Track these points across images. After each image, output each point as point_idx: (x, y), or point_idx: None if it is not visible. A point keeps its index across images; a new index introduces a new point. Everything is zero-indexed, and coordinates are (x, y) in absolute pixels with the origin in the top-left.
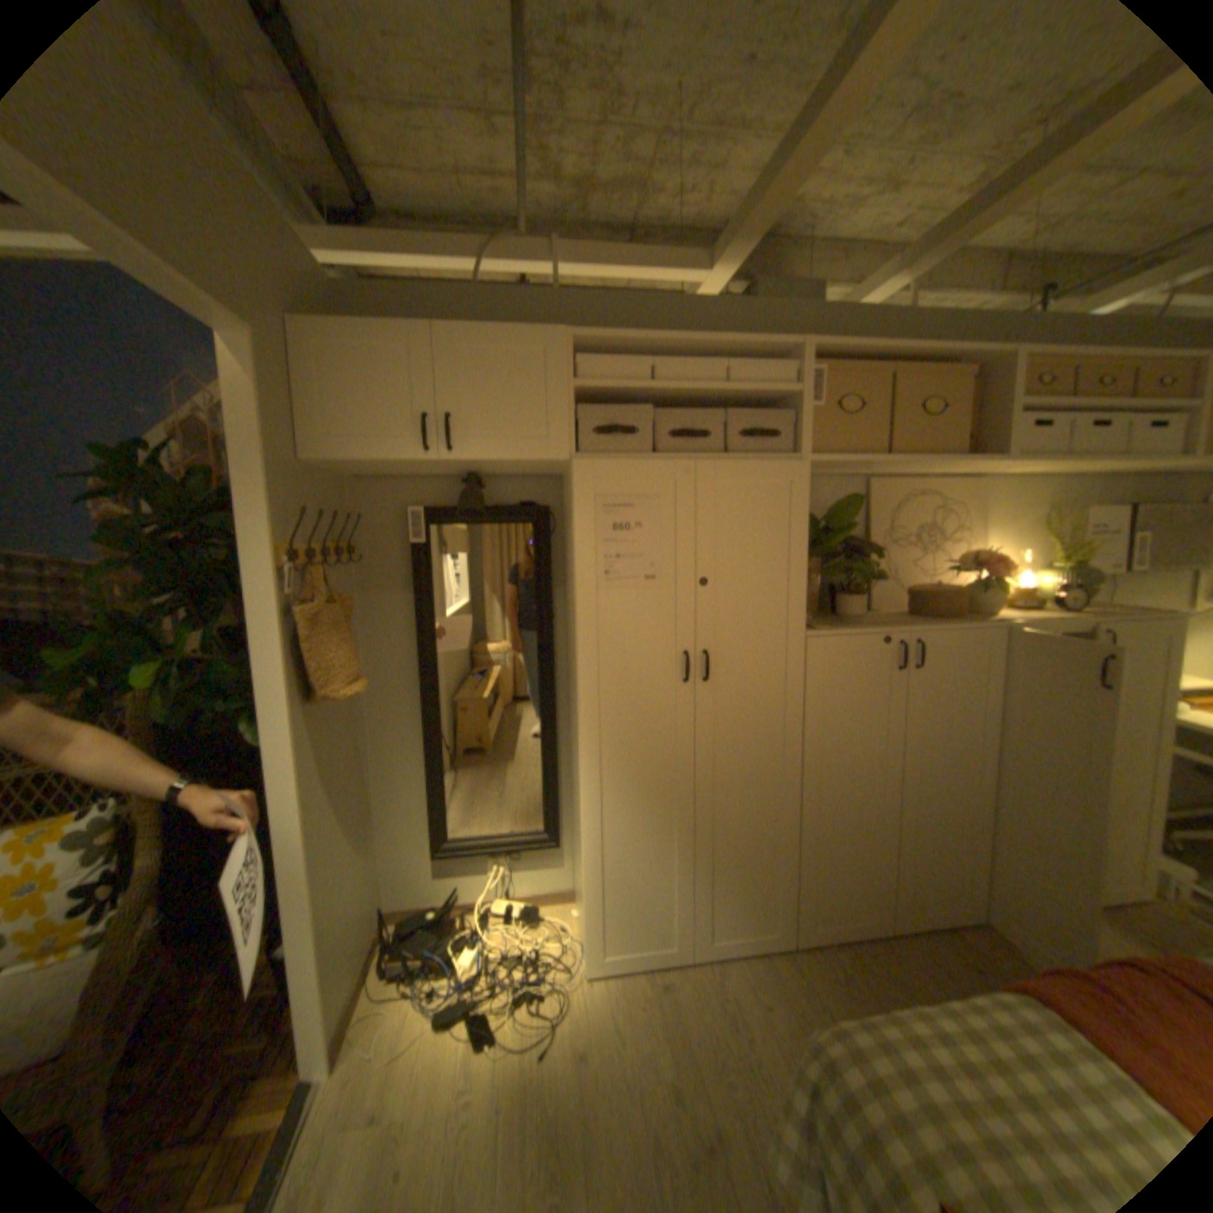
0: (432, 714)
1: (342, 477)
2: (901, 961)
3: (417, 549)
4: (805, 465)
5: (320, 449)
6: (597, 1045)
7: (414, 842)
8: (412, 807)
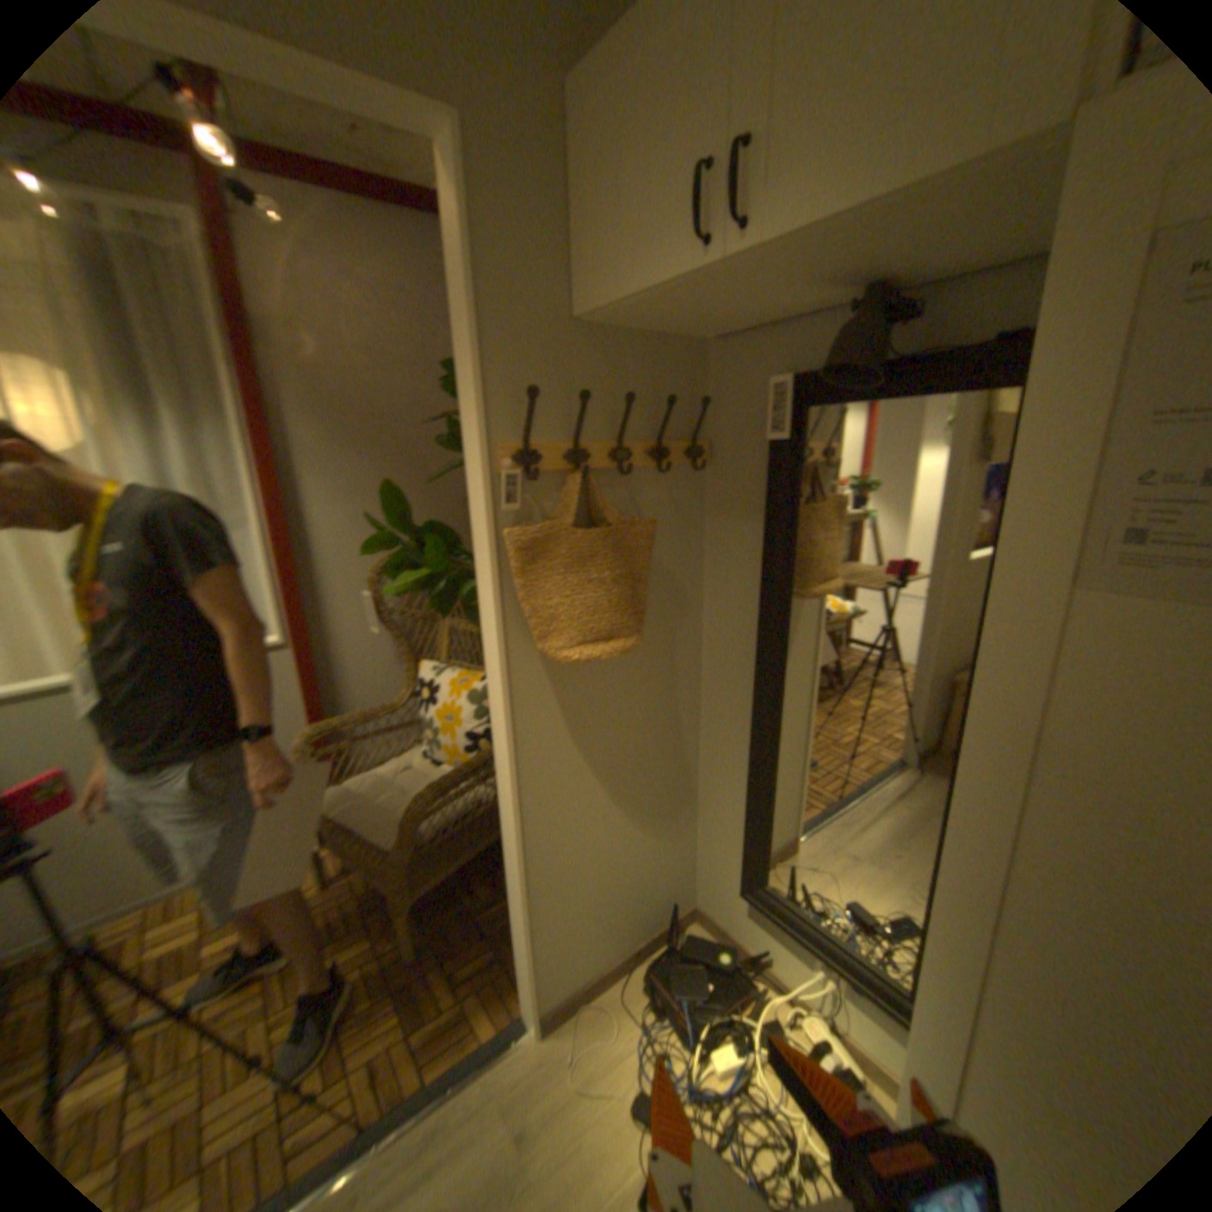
0: (767, 713)
1: (690, 342)
2: None
3: (778, 451)
4: None
5: (593, 295)
6: None
7: (735, 859)
8: (738, 818)
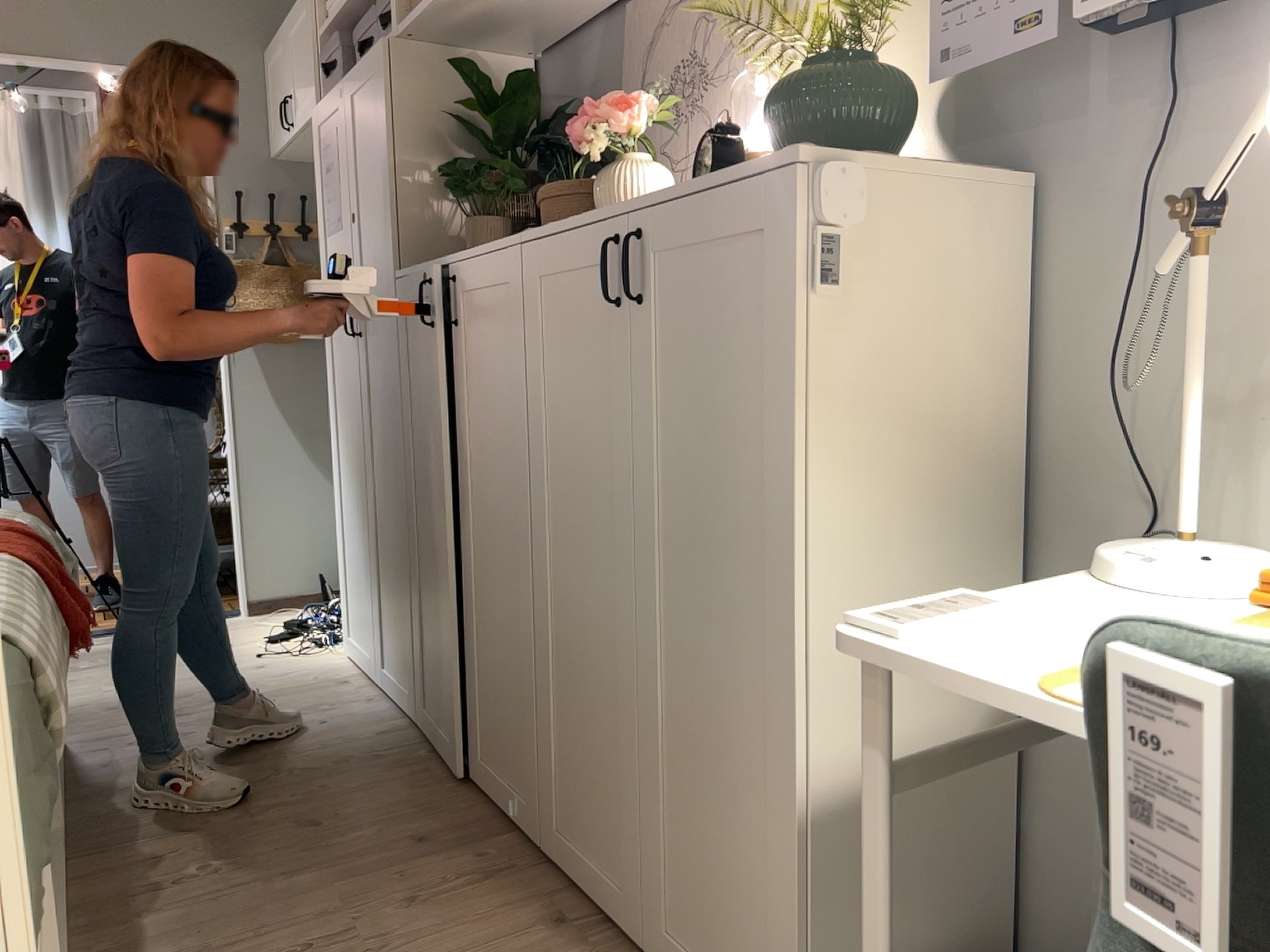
0: None
1: None
2: (428, 791)
3: None
4: (386, 40)
5: (272, 145)
6: (274, 669)
7: None
8: None
